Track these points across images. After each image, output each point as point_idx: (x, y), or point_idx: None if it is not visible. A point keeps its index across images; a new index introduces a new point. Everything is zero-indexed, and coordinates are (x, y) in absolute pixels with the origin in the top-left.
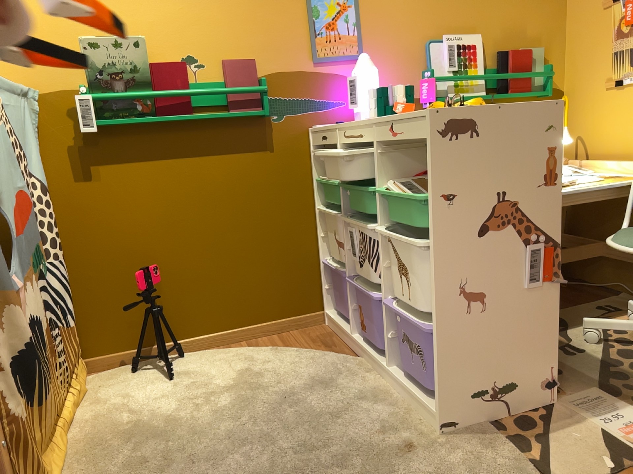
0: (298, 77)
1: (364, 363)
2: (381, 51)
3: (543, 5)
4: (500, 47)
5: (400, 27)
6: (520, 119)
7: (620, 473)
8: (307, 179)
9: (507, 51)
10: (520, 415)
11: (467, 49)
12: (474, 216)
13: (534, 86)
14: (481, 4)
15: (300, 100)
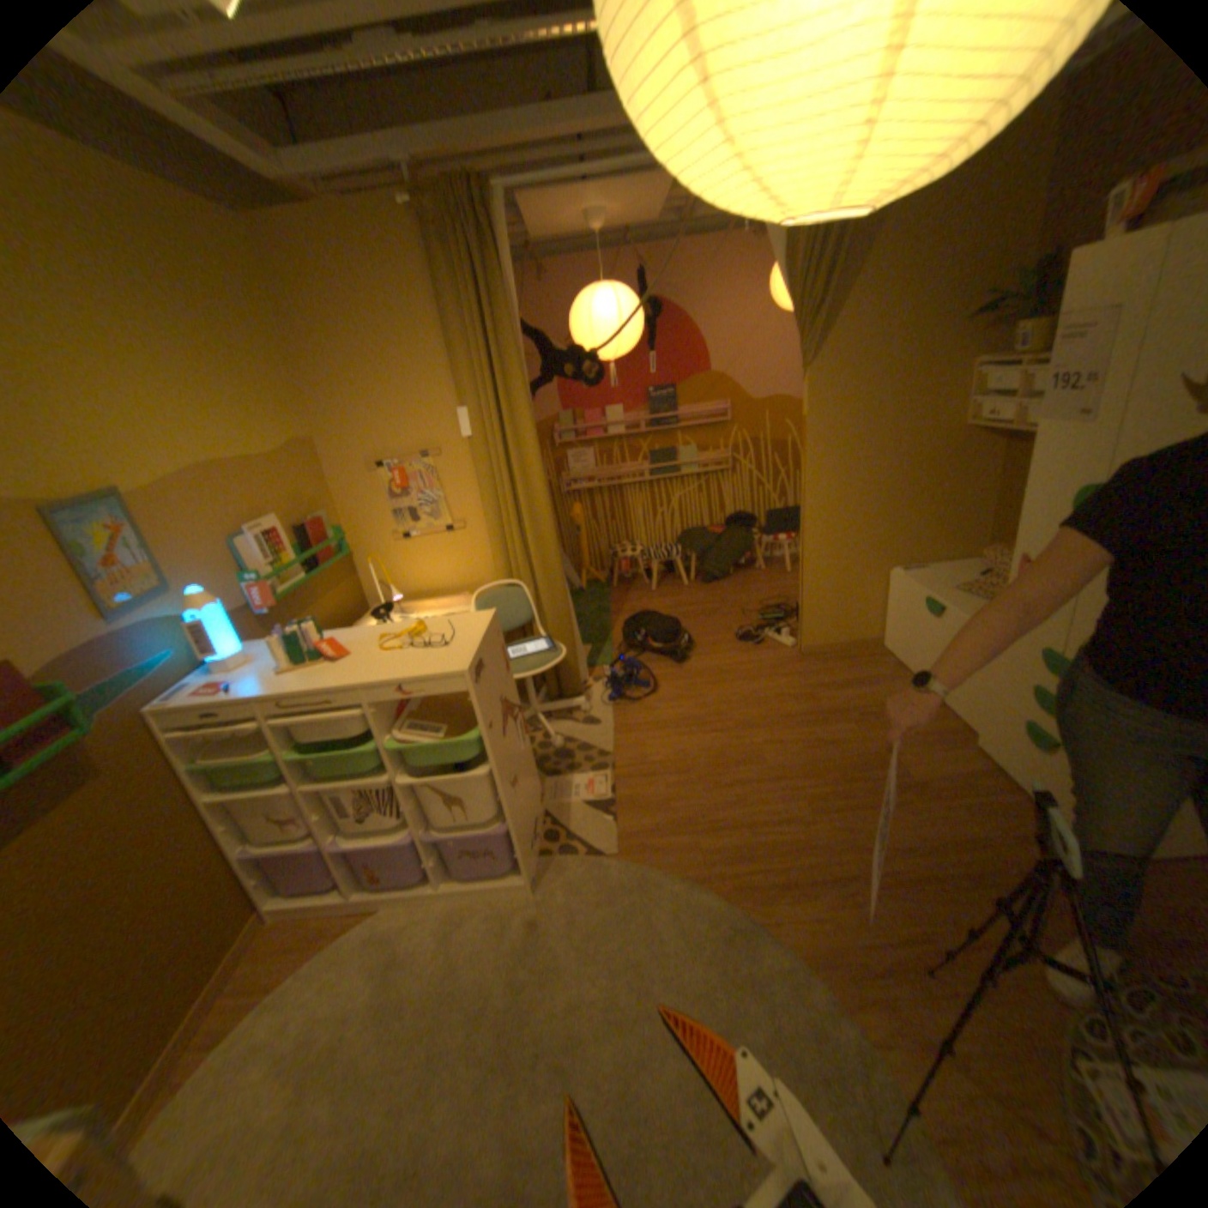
0: (91, 650)
1: (389, 911)
2: (184, 568)
3: (306, 467)
4: (291, 520)
5: (193, 531)
6: (491, 638)
7: (612, 817)
8: (165, 779)
9: (303, 524)
10: (540, 833)
11: (271, 534)
12: (499, 726)
13: (332, 549)
14: (259, 480)
15: (109, 682)
